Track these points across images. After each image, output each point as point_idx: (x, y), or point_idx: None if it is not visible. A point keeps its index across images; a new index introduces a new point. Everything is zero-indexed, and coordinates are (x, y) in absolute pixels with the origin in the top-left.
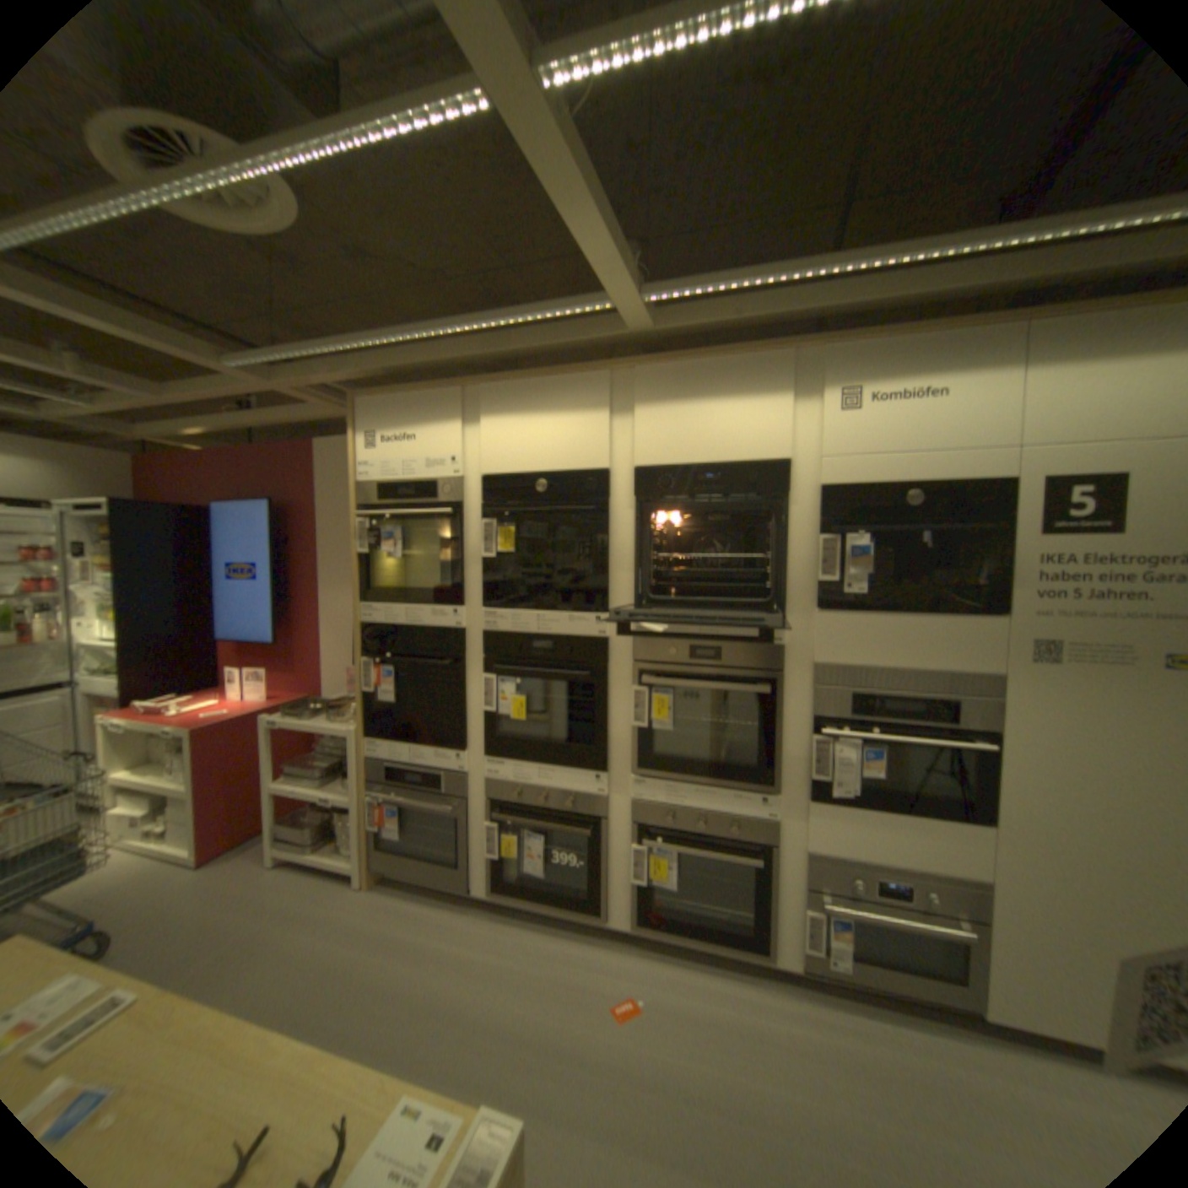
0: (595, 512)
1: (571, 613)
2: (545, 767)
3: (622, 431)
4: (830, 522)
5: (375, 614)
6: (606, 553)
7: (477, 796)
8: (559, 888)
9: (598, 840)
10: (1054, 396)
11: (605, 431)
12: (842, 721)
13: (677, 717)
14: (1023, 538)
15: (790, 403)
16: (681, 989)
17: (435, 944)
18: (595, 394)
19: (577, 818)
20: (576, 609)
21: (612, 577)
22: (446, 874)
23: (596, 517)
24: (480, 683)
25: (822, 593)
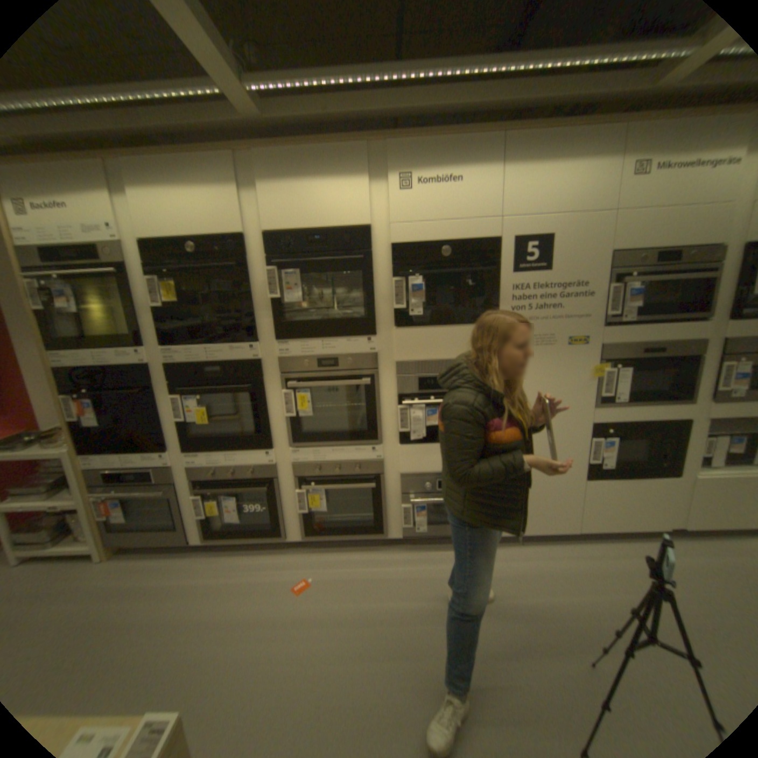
0: (235, 267)
1: (230, 343)
2: (227, 453)
3: (249, 202)
4: (398, 269)
5: (61, 359)
6: (249, 298)
7: (180, 480)
8: (252, 525)
9: (272, 492)
10: (518, 184)
11: (235, 201)
12: (413, 394)
13: (314, 406)
14: (503, 275)
15: (366, 183)
16: (334, 564)
17: (164, 583)
18: (222, 170)
19: (255, 481)
20: (233, 341)
21: (256, 315)
22: (168, 535)
23: (237, 271)
24: (167, 402)
25: (396, 316)
